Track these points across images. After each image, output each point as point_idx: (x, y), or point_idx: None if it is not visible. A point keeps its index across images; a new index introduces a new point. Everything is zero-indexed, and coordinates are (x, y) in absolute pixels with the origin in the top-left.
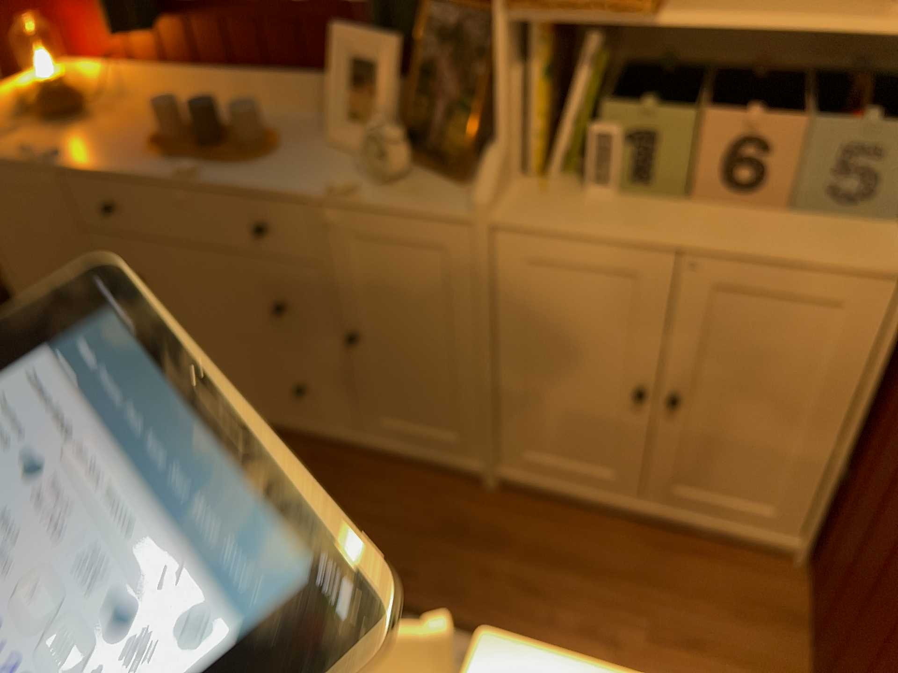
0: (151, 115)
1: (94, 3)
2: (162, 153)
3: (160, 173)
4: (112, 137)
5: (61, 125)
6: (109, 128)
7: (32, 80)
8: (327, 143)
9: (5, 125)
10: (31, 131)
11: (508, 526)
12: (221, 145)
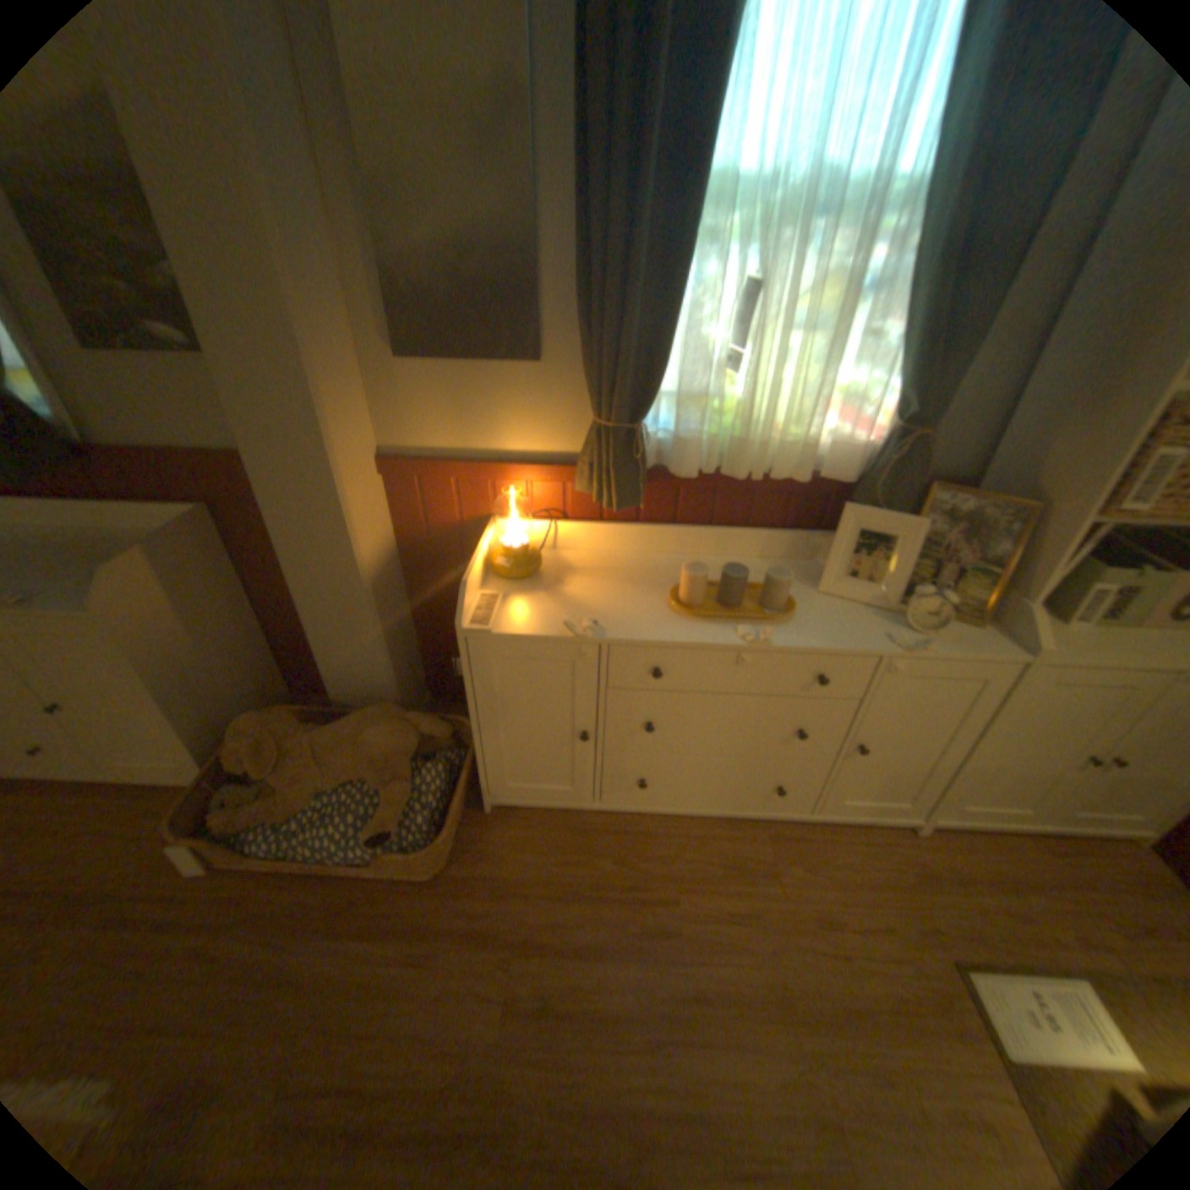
0: (619, 573)
1: (552, 477)
2: (699, 617)
3: (725, 642)
4: (621, 602)
5: (548, 590)
6: (602, 591)
7: (502, 549)
8: (819, 595)
9: (497, 596)
10: (528, 600)
11: (957, 867)
12: (744, 606)
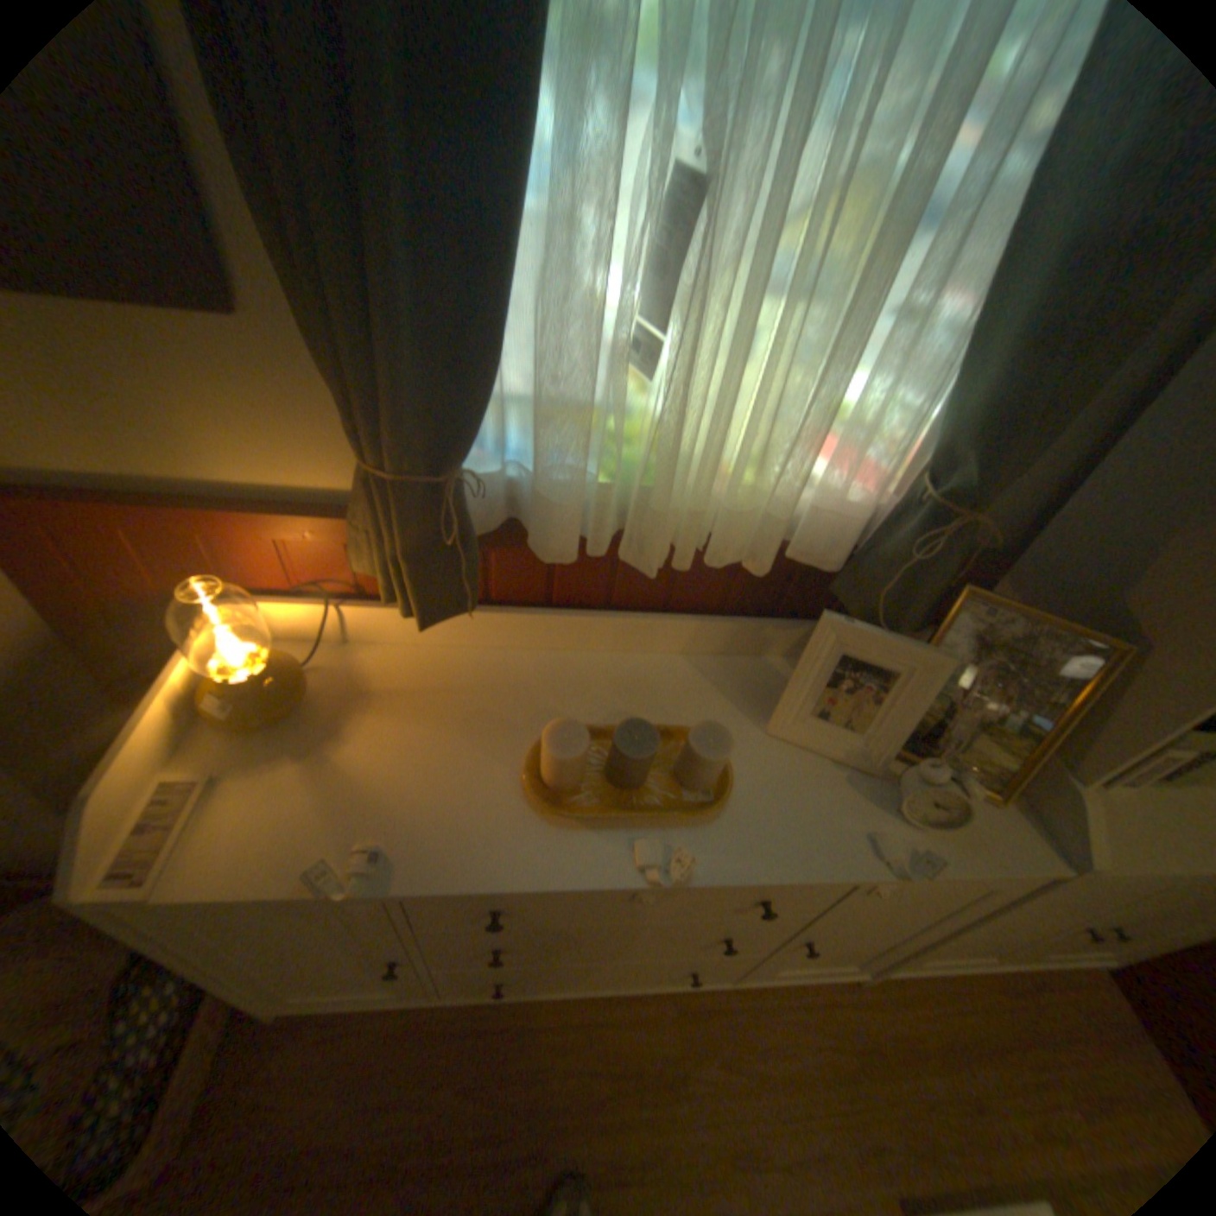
0: (451, 698)
1: (315, 532)
2: (574, 814)
3: (615, 876)
4: (441, 778)
5: (308, 753)
6: (412, 750)
7: (214, 677)
8: (771, 739)
9: (193, 784)
10: (260, 785)
11: (904, 1030)
12: (652, 779)
